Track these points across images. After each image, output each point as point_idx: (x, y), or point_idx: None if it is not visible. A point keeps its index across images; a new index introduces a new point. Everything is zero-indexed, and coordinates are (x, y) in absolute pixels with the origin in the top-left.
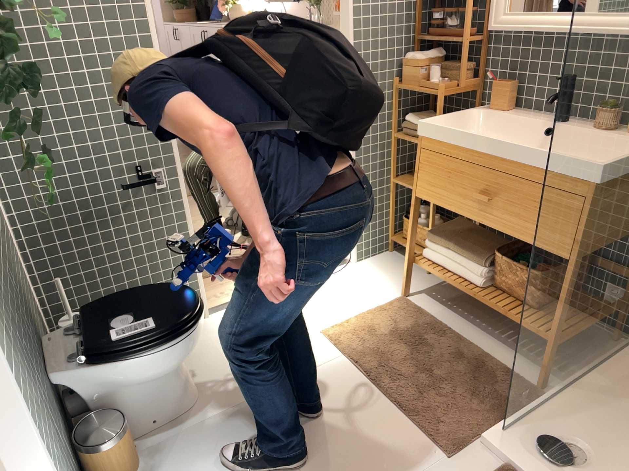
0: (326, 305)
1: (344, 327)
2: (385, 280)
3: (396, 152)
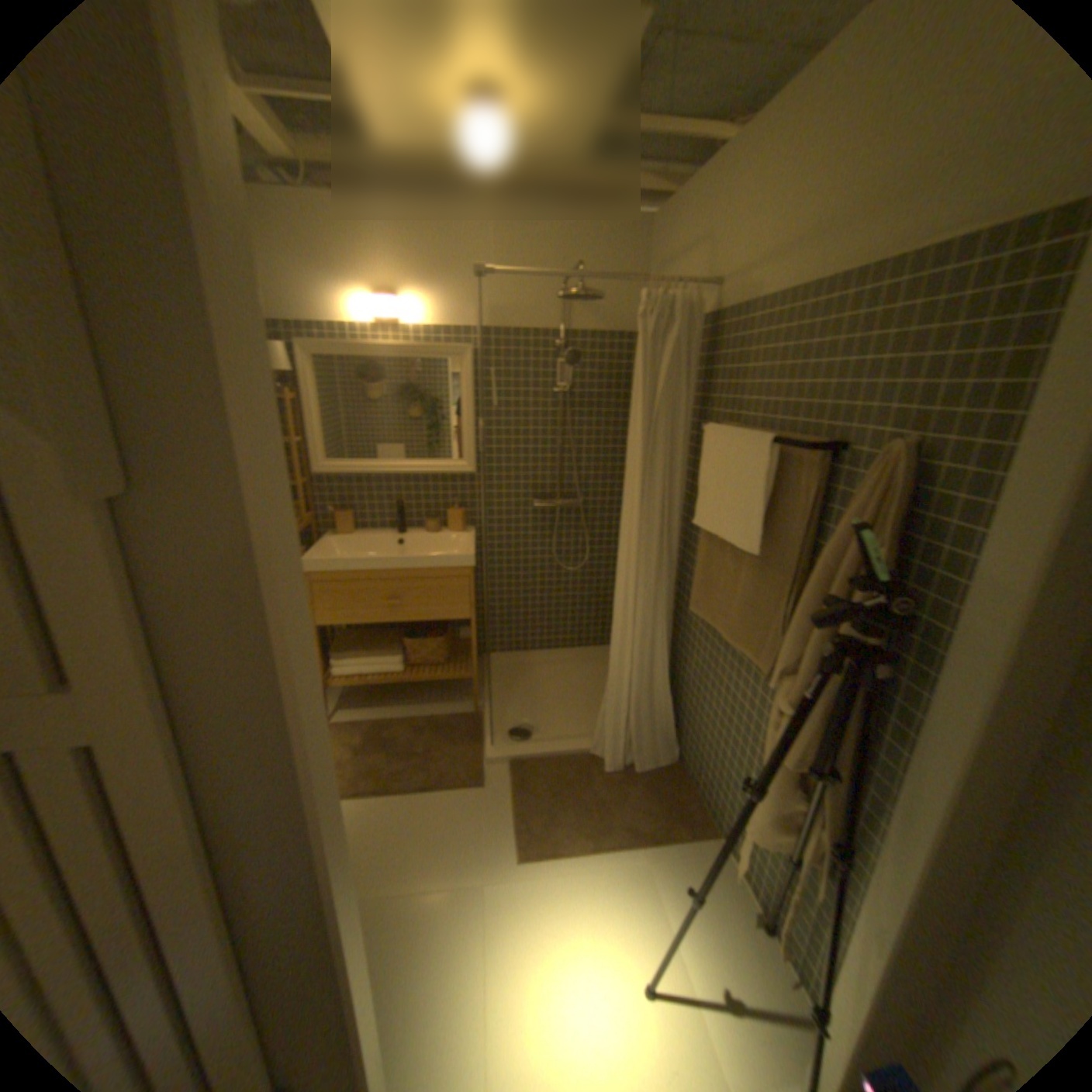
0: None
1: None
2: None
3: None
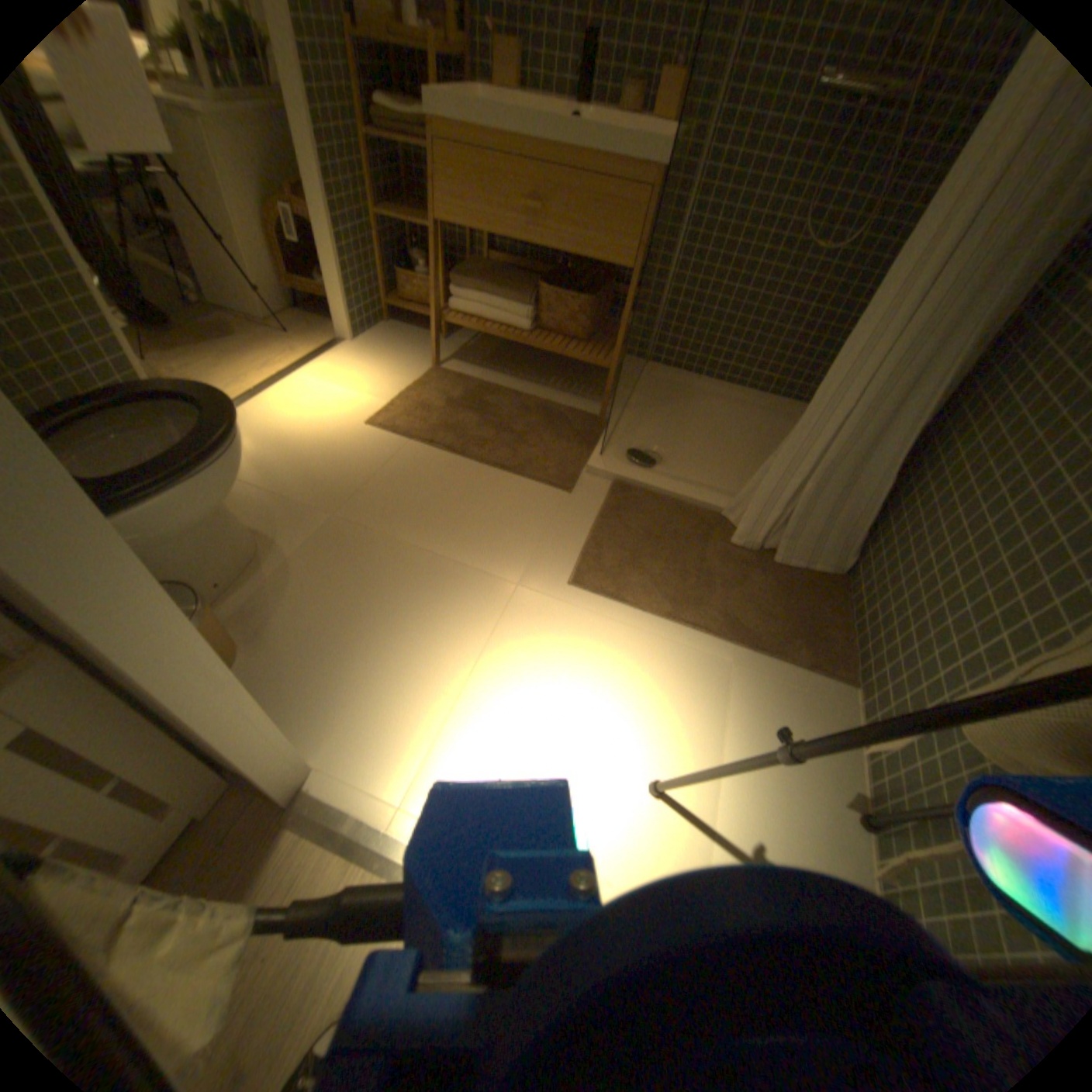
0: (347, 391)
1: (388, 410)
2: (401, 352)
3: (367, 161)
